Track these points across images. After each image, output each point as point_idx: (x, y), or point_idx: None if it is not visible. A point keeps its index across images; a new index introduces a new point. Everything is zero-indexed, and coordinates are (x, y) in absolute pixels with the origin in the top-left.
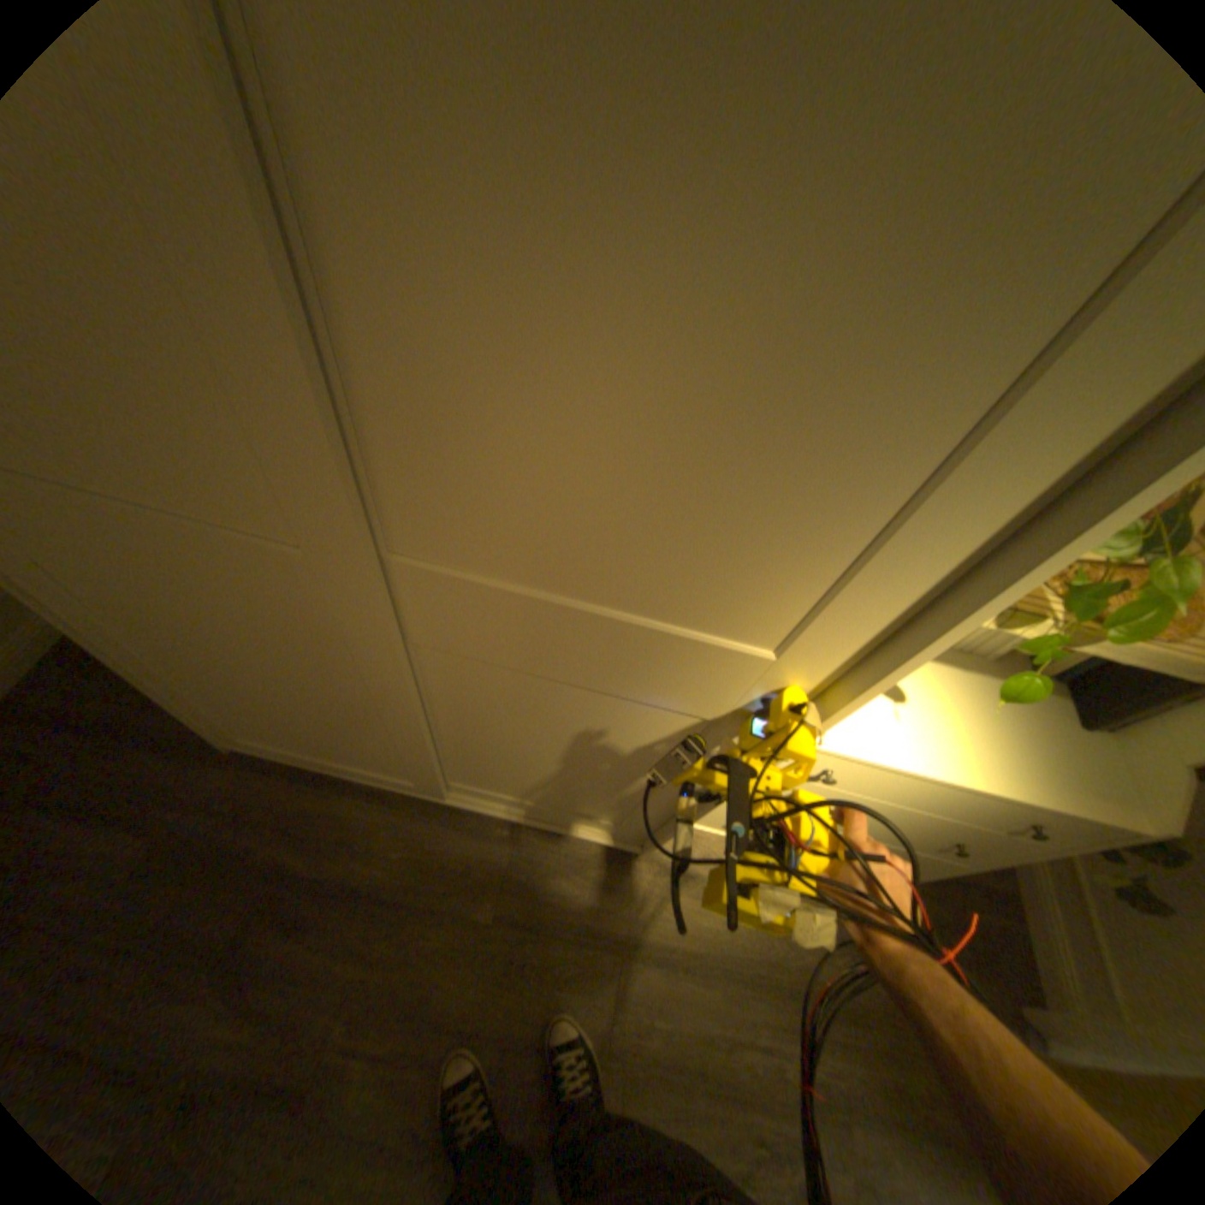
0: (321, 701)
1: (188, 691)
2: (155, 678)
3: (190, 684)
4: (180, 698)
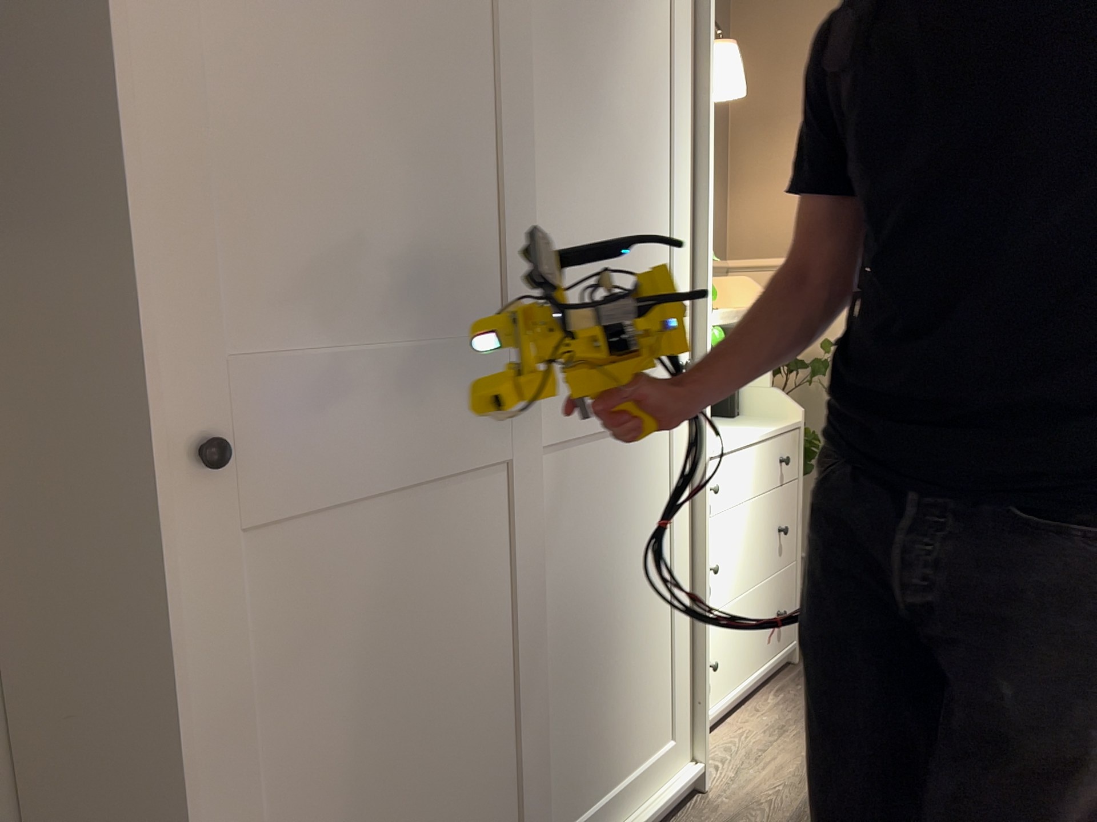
0: (460, 665)
1: None
2: None
3: None
4: None
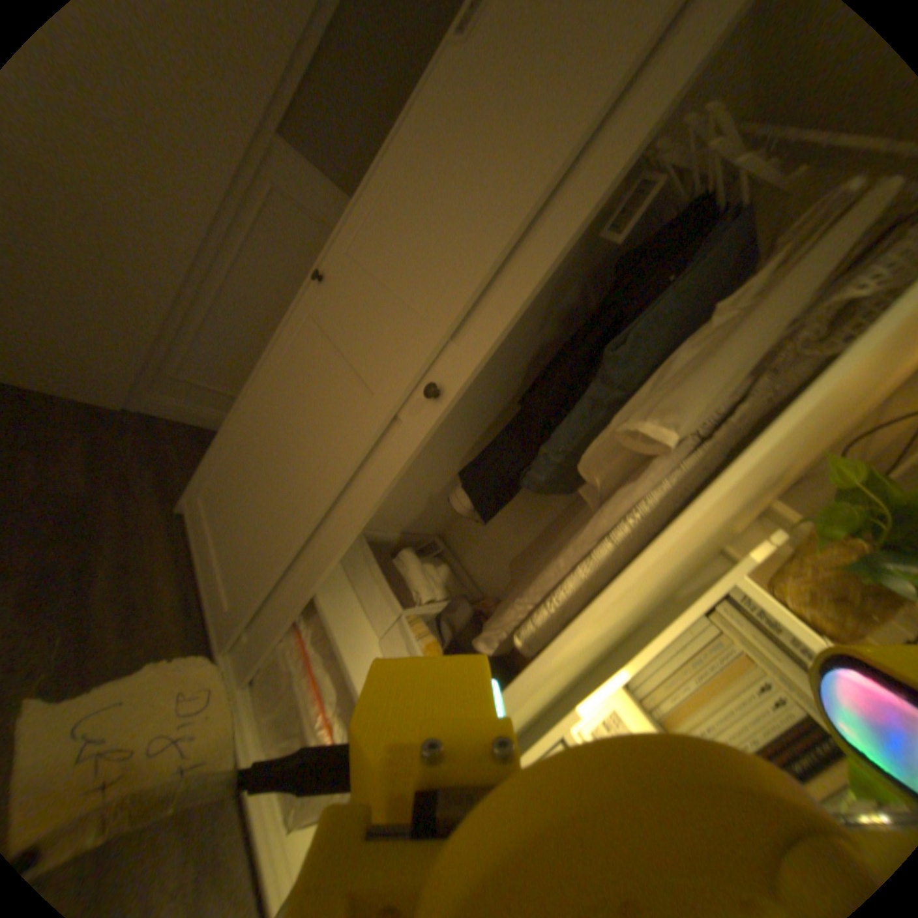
0: (294, 461)
1: (240, 434)
2: (243, 414)
3: (250, 427)
4: (229, 439)
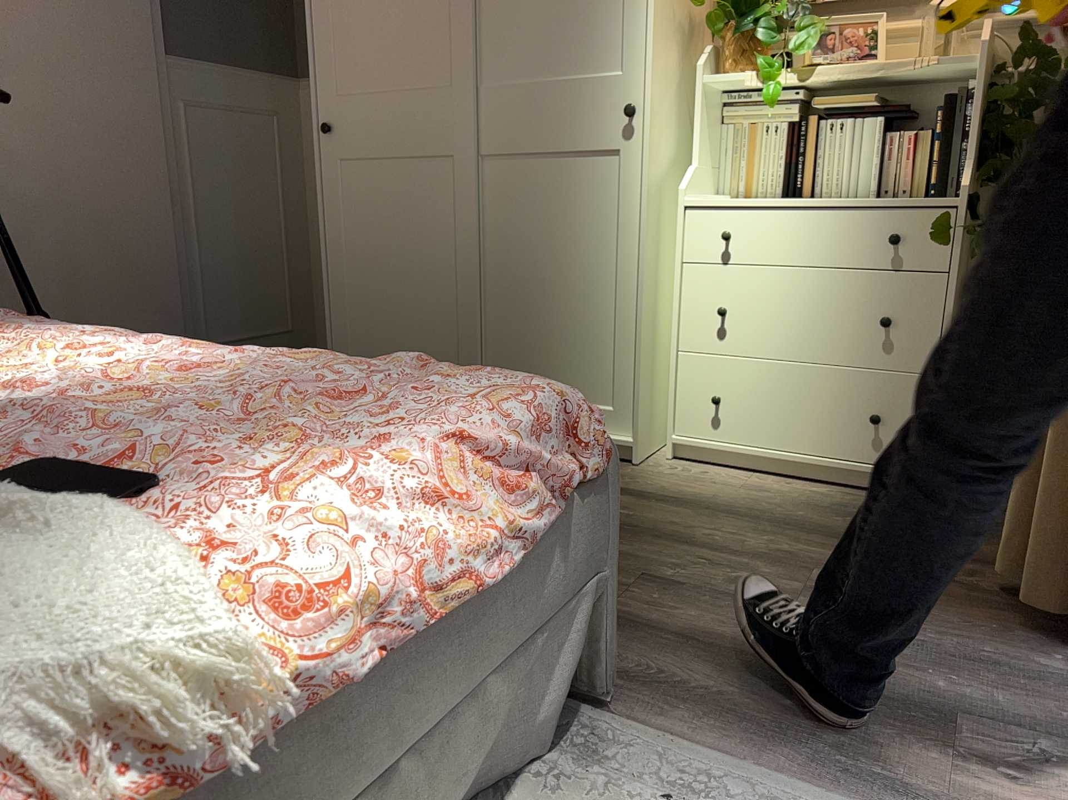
0: (426, 253)
1: (351, 294)
2: (341, 279)
3: (357, 280)
4: (343, 308)
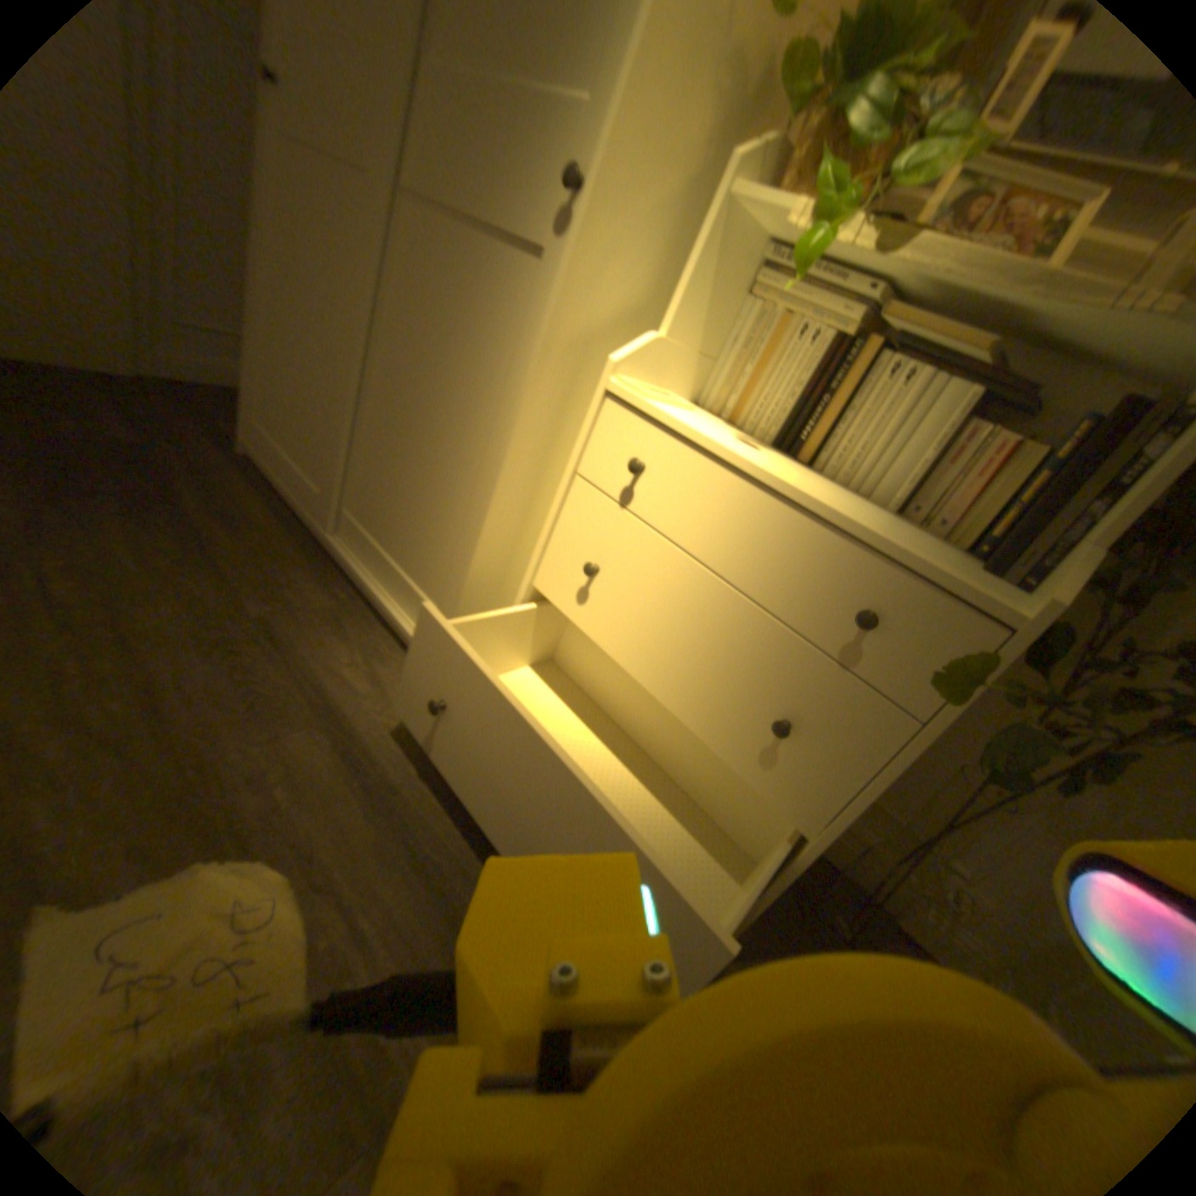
0: (326, 310)
1: (268, 328)
2: (262, 304)
3: (274, 313)
4: (259, 341)
